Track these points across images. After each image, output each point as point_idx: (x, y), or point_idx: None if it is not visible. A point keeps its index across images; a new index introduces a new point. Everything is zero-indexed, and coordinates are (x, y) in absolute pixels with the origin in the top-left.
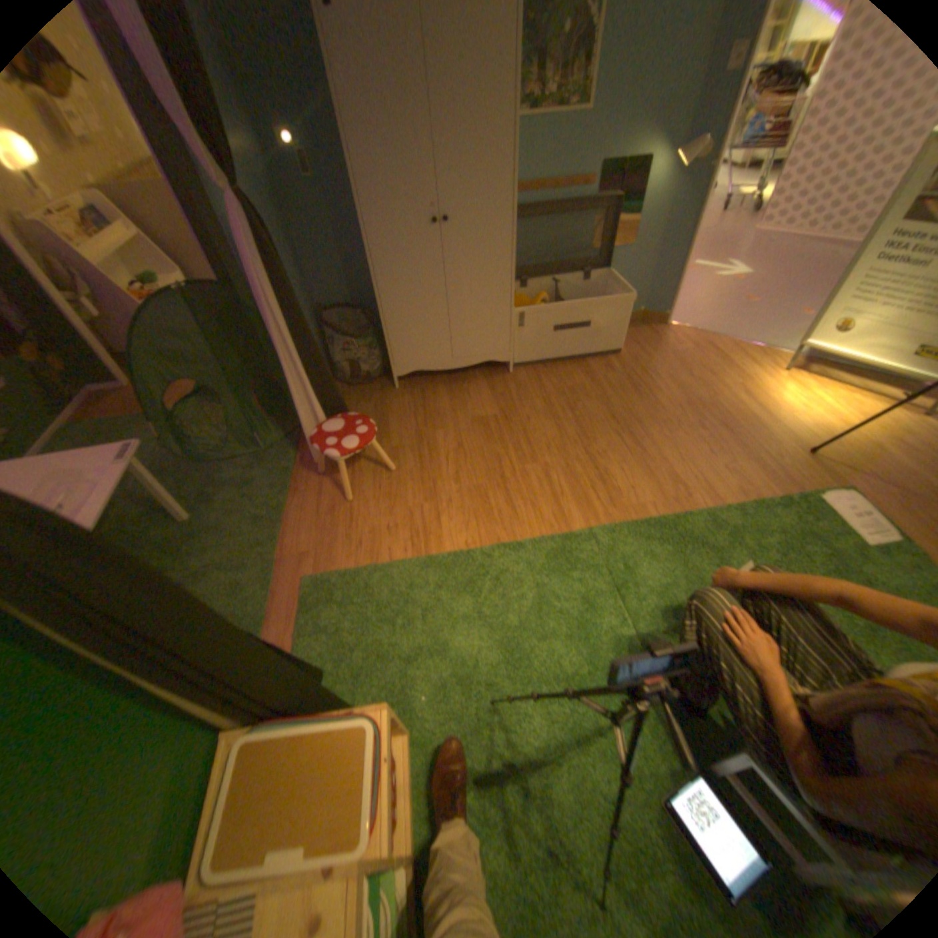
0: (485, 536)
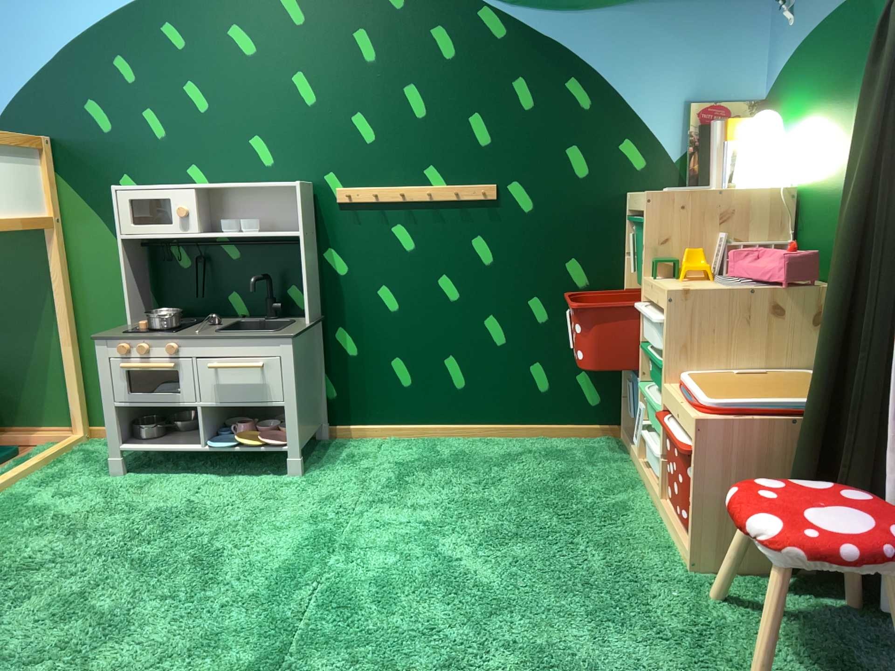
0: None
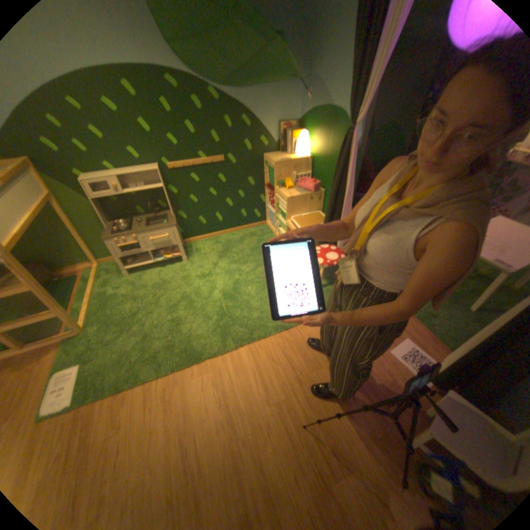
0: (295, 335)
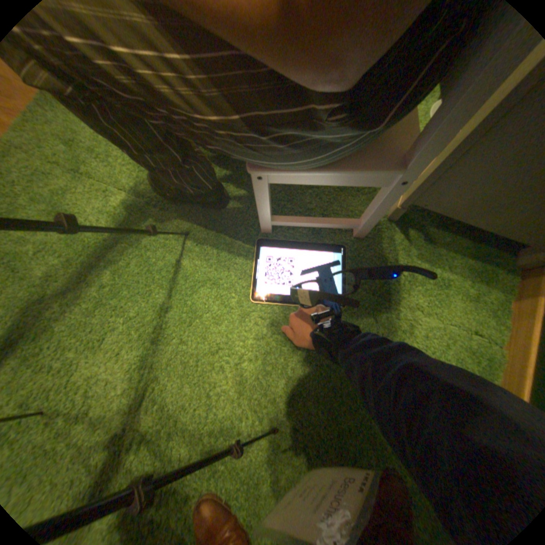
0: None
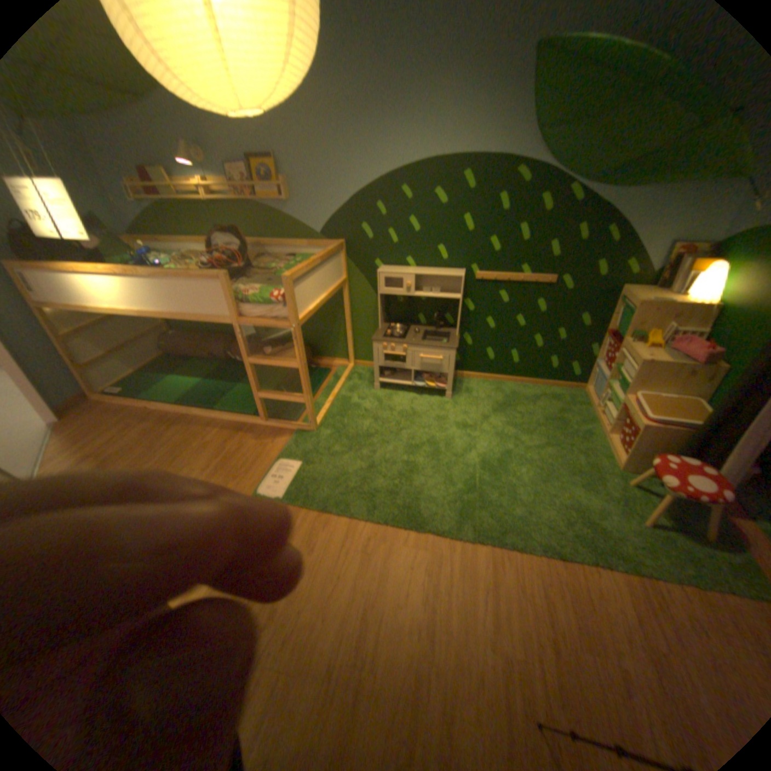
0: (576, 578)
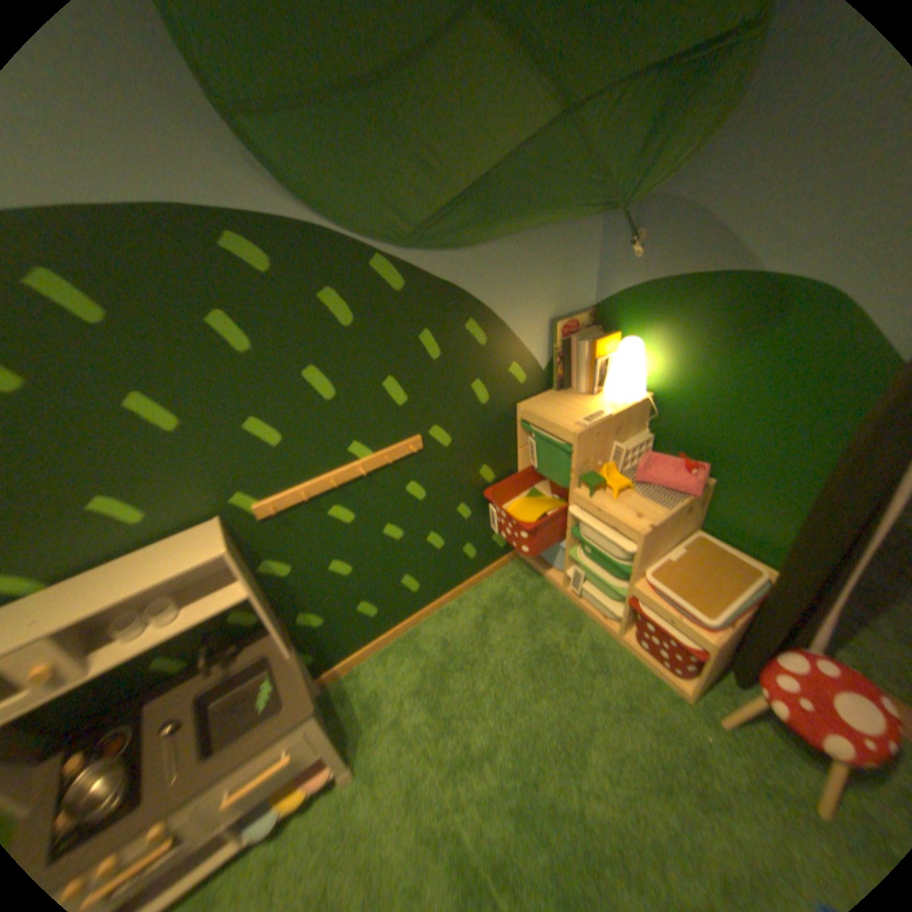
0: None
